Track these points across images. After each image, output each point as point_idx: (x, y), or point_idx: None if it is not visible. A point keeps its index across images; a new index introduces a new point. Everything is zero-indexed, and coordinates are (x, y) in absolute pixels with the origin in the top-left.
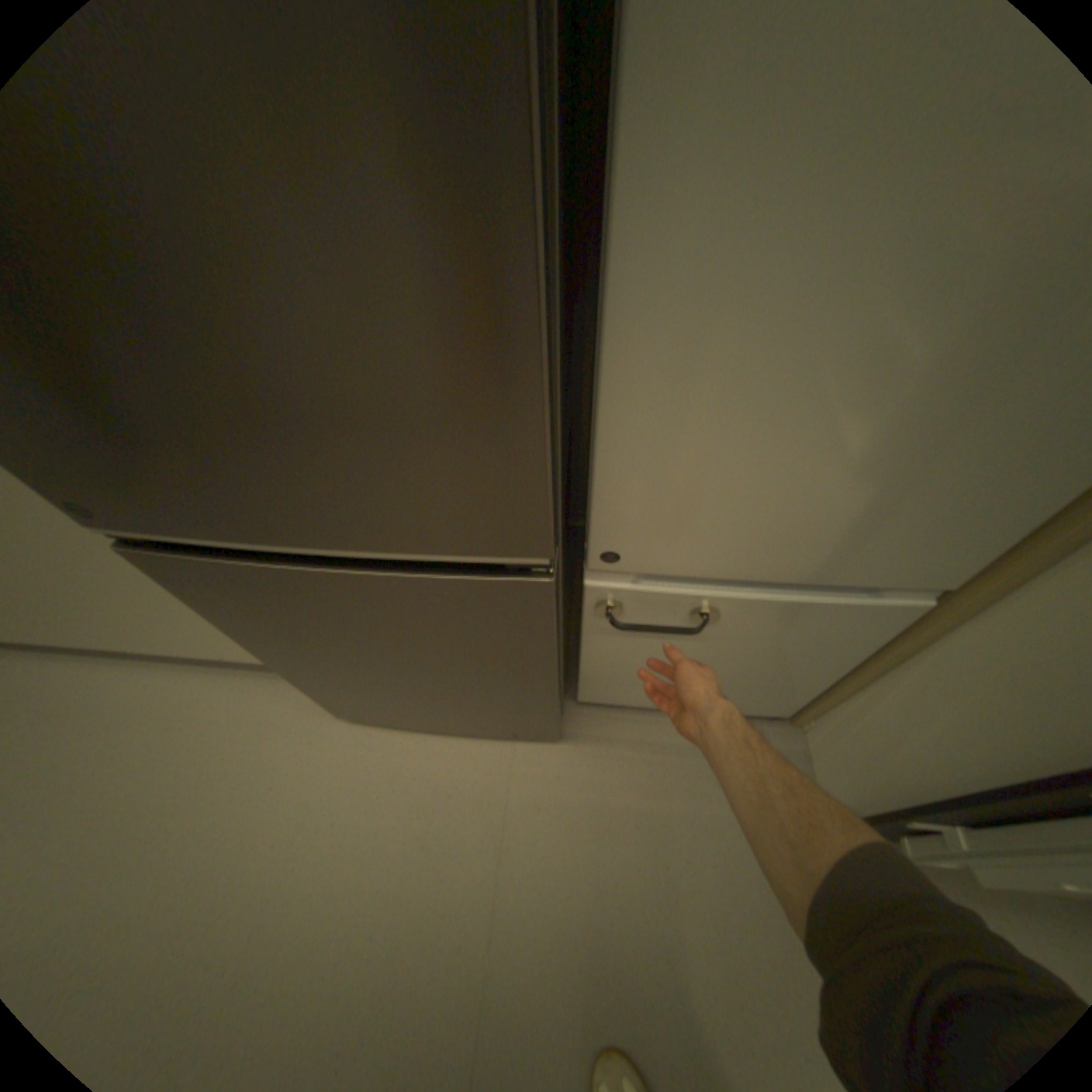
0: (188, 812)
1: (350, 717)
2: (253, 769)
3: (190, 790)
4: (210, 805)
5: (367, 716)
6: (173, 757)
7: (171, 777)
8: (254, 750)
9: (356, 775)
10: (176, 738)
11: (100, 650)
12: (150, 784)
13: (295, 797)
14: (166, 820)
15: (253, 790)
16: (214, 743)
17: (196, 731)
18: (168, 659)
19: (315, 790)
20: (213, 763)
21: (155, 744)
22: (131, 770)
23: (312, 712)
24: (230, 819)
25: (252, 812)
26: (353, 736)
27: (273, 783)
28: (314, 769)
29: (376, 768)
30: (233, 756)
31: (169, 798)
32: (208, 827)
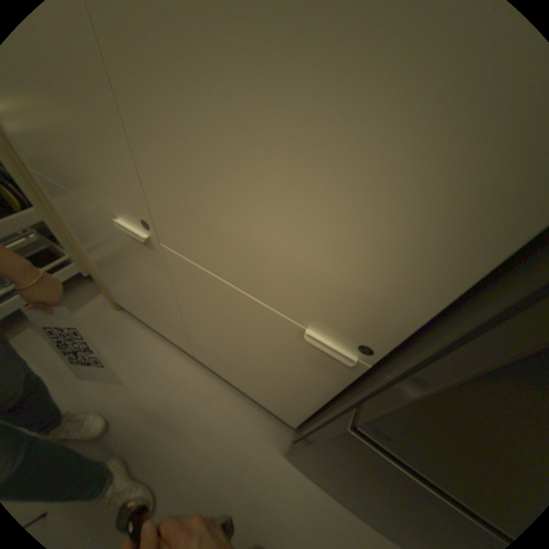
0: (196, 473)
1: (291, 458)
2: (234, 463)
3: (200, 458)
4: (208, 475)
5: (301, 463)
6: (196, 430)
7: (193, 443)
8: (236, 449)
9: (288, 503)
10: (200, 417)
11: (176, 341)
12: (182, 441)
13: (252, 498)
14: (185, 471)
15: (231, 478)
16: (218, 433)
17: (210, 419)
18: (205, 364)
19: (264, 500)
20: (215, 446)
21: (189, 416)
22: (175, 426)
23: (270, 441)
24: (216, 492)
25: (228, 494)
26: (290, 472)
27: (243, 480)
28: (266, 484)
29: (300, 505)
30: (225, 448)
31: (189, 456)
32: (204, 491)
